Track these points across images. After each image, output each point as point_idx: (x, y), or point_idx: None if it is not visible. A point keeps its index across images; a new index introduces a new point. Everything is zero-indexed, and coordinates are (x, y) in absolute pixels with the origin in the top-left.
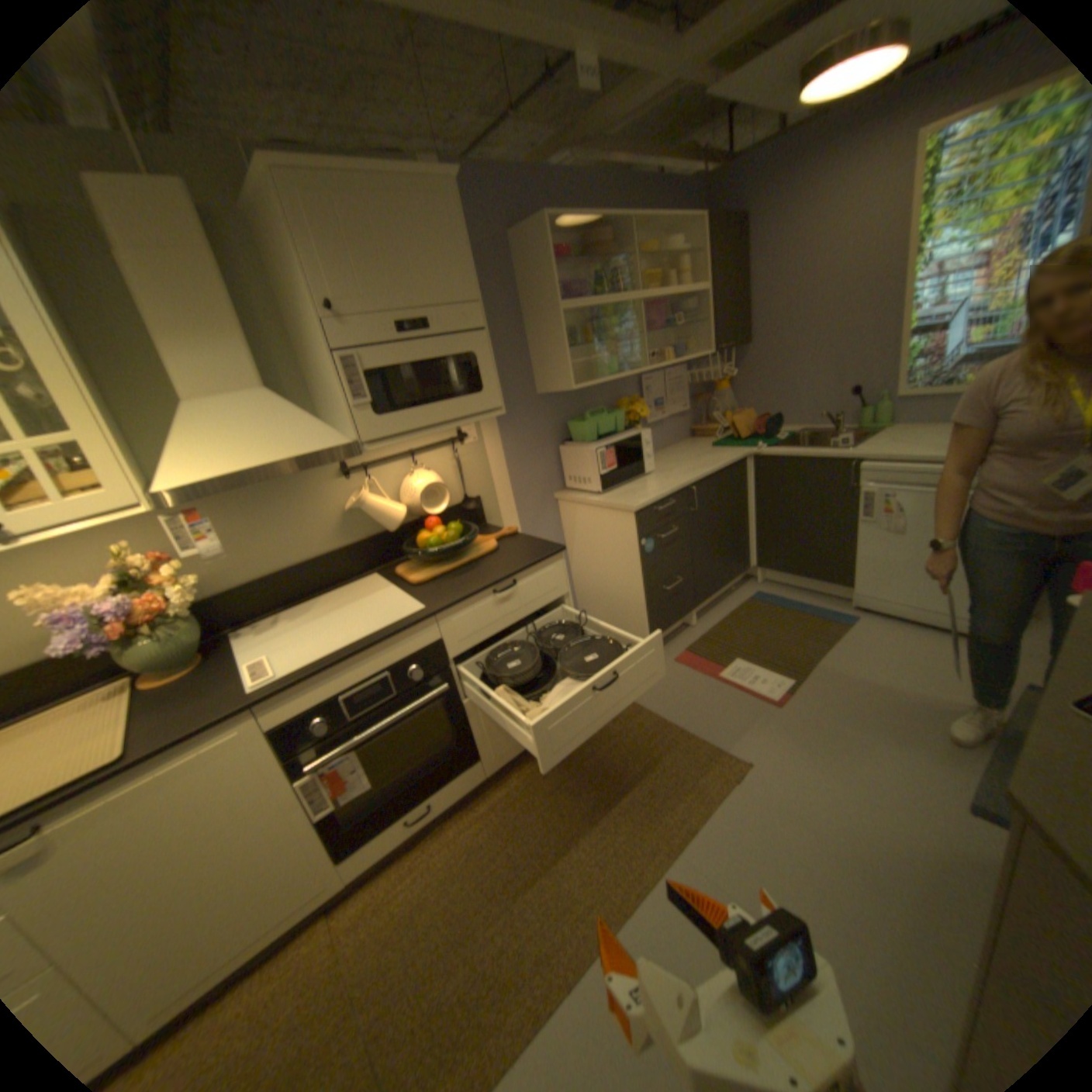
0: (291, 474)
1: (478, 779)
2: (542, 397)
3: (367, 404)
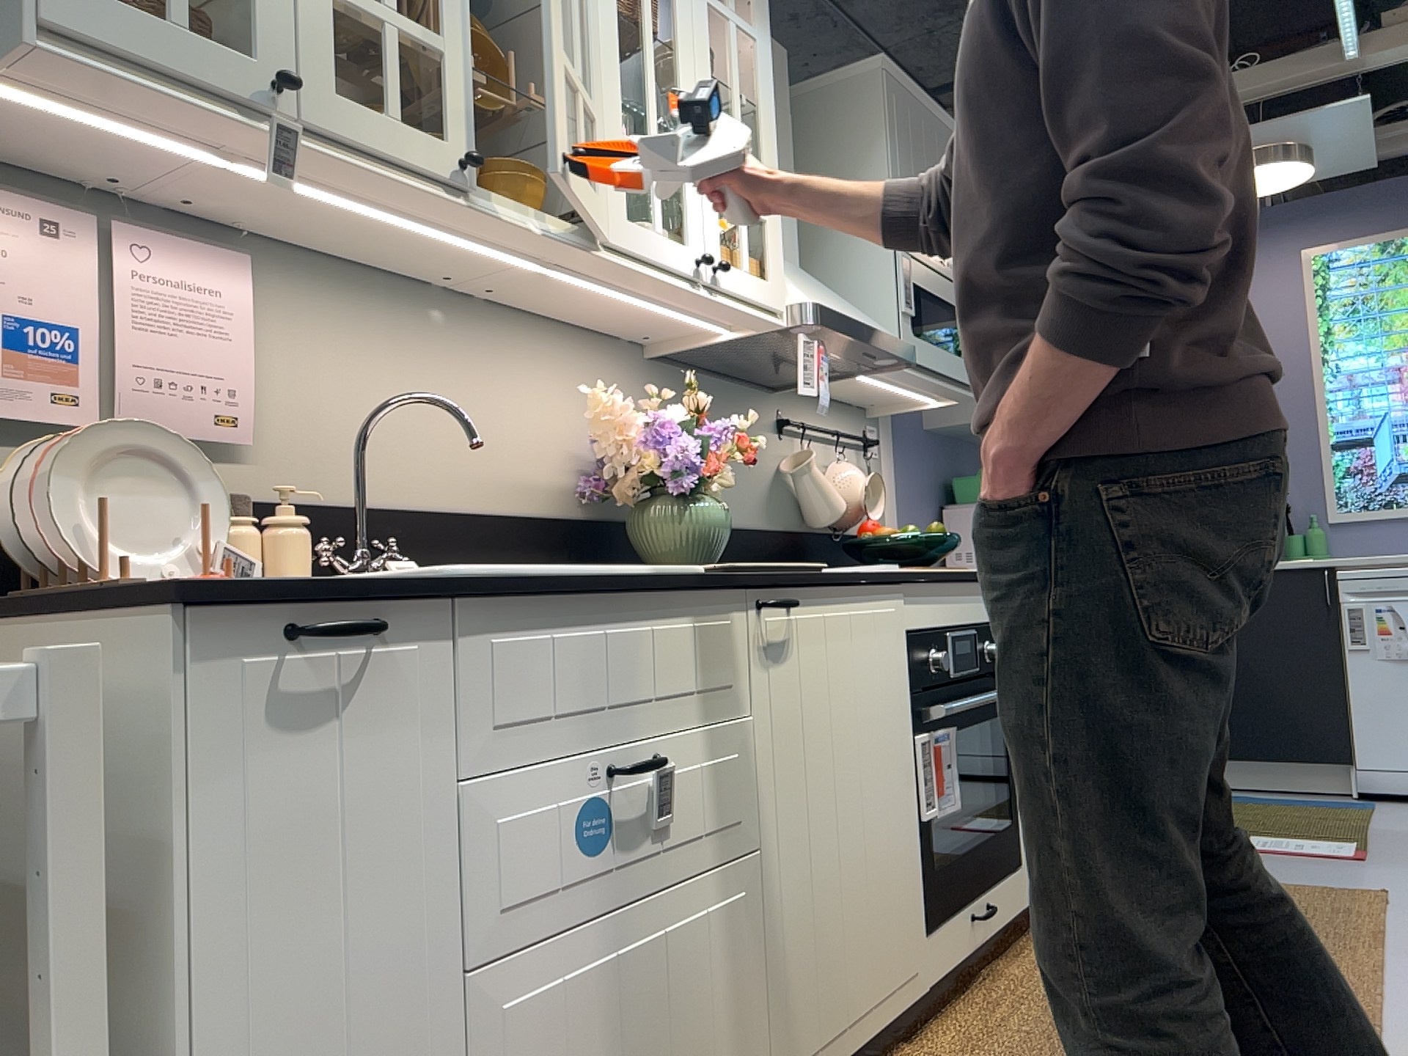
0: (744, 400)
1: (1021, 899)
2: (930, 434)
3: (912, 316)
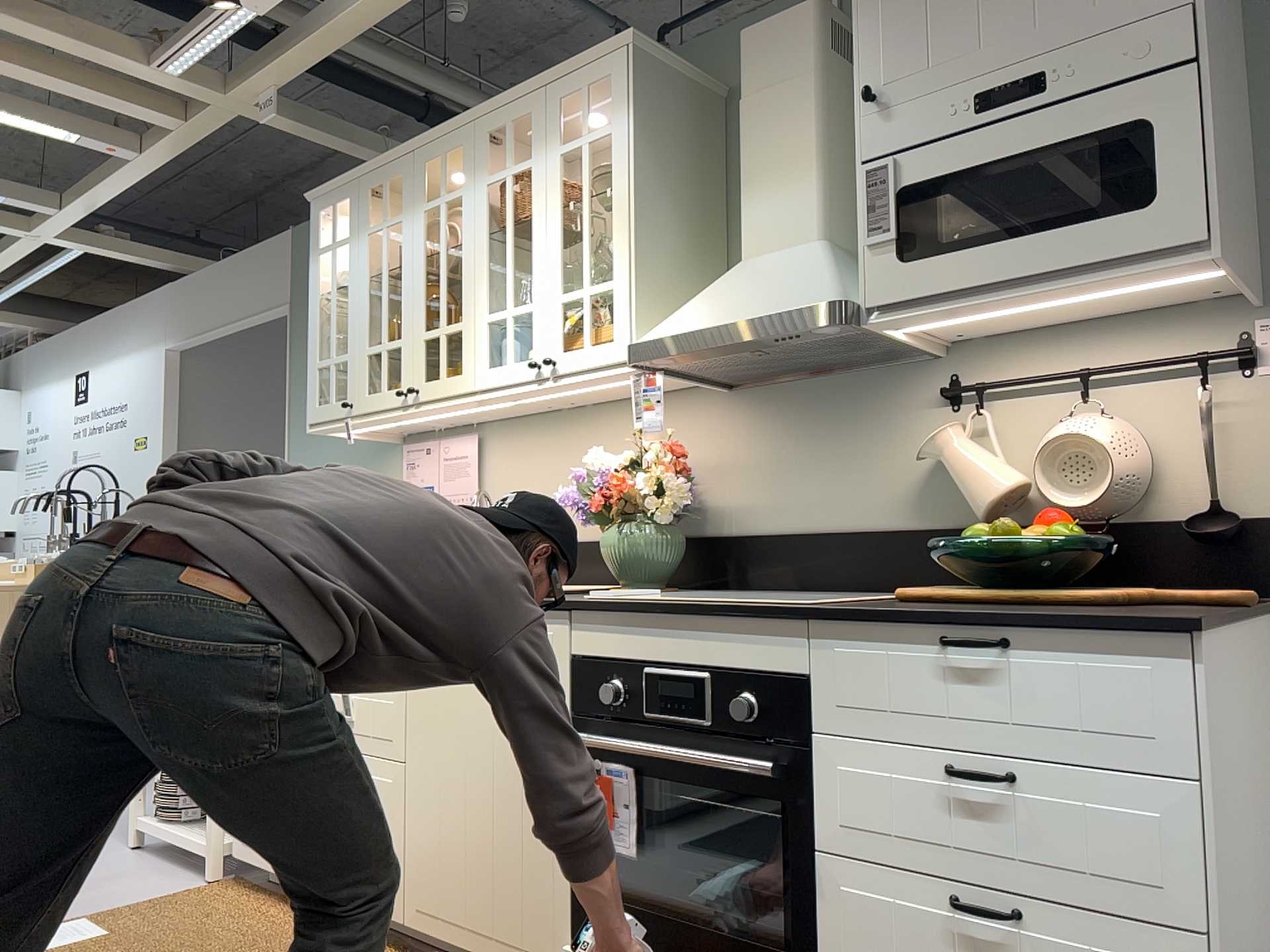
0: (872, 385)
1: None
2: None
3: (887, 240)
